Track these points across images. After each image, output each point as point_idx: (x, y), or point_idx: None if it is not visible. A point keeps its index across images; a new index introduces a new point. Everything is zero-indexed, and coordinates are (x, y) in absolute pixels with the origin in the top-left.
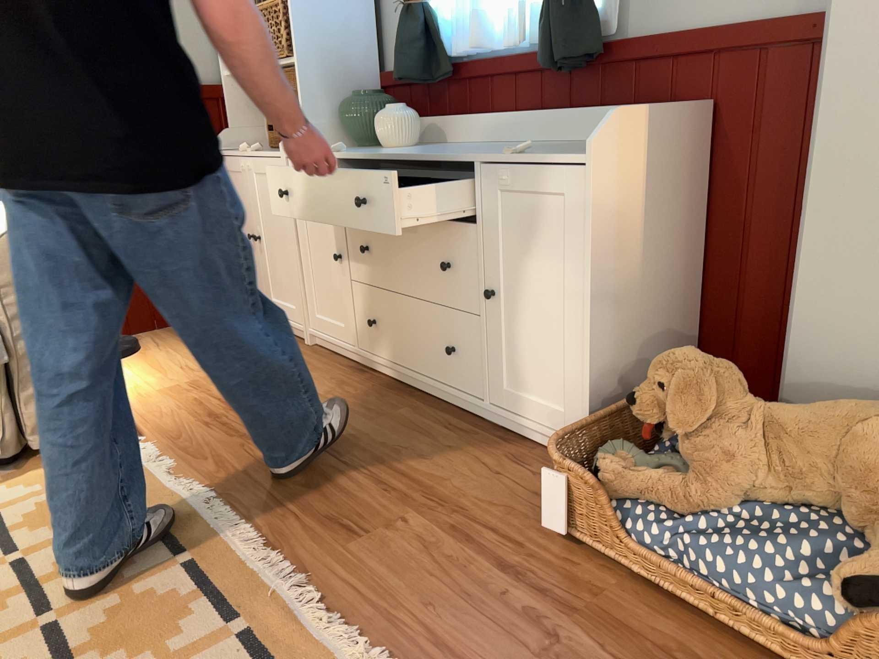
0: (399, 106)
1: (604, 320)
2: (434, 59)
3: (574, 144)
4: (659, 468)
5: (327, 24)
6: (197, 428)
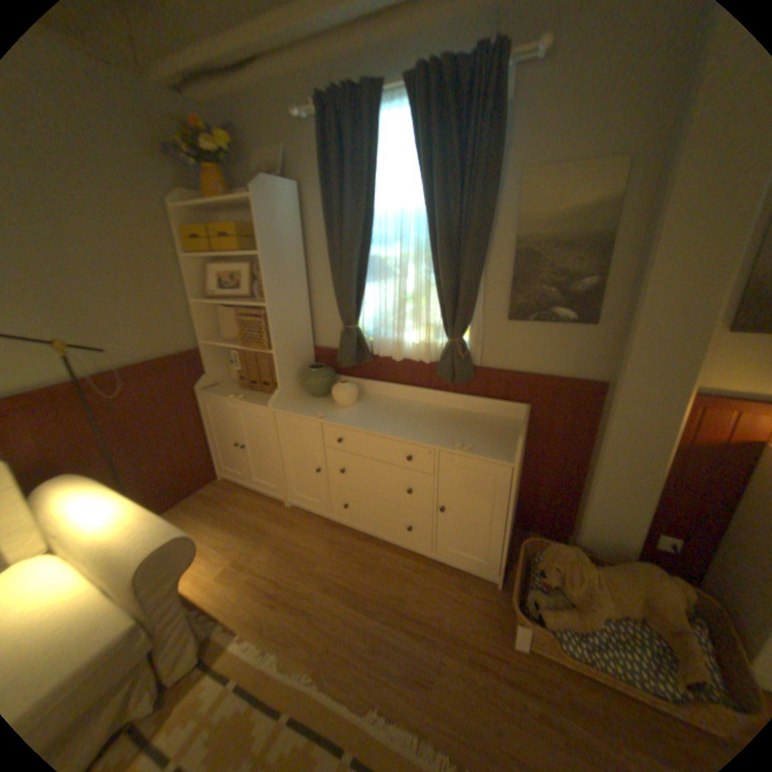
0: (347, 383)
1: (511, 526)
2: (360, 351)
3: (457, 413)
4: (556, 604)
5: (288, 327)
6: (267, 614)
